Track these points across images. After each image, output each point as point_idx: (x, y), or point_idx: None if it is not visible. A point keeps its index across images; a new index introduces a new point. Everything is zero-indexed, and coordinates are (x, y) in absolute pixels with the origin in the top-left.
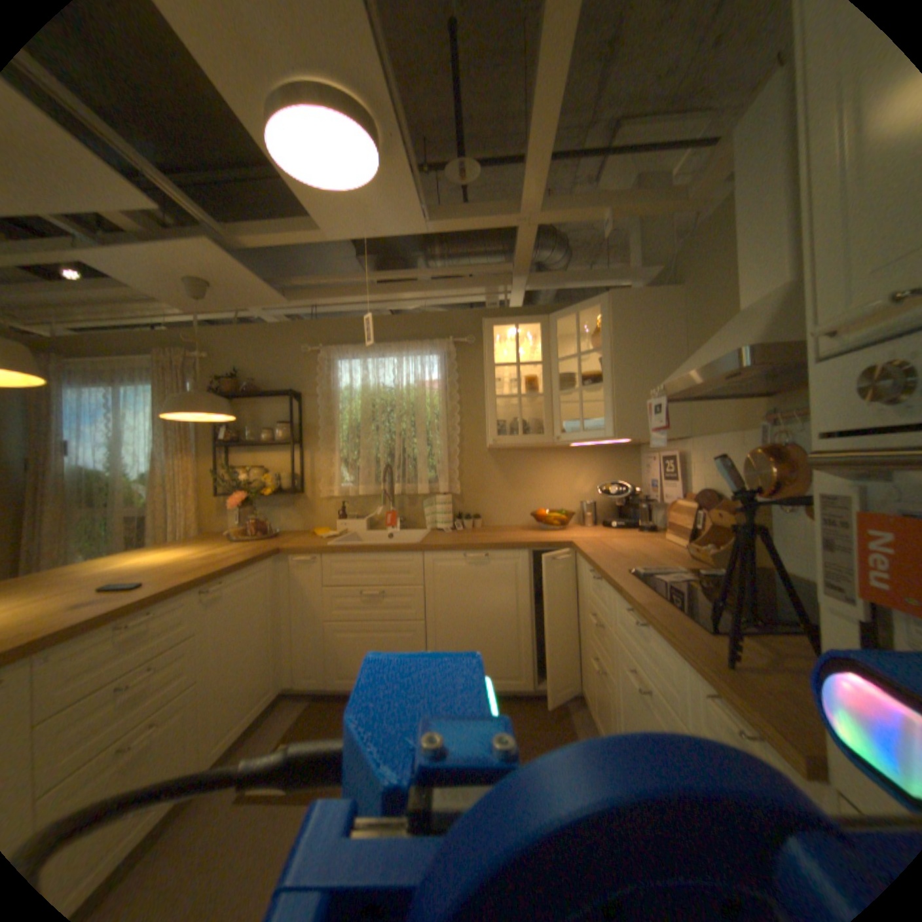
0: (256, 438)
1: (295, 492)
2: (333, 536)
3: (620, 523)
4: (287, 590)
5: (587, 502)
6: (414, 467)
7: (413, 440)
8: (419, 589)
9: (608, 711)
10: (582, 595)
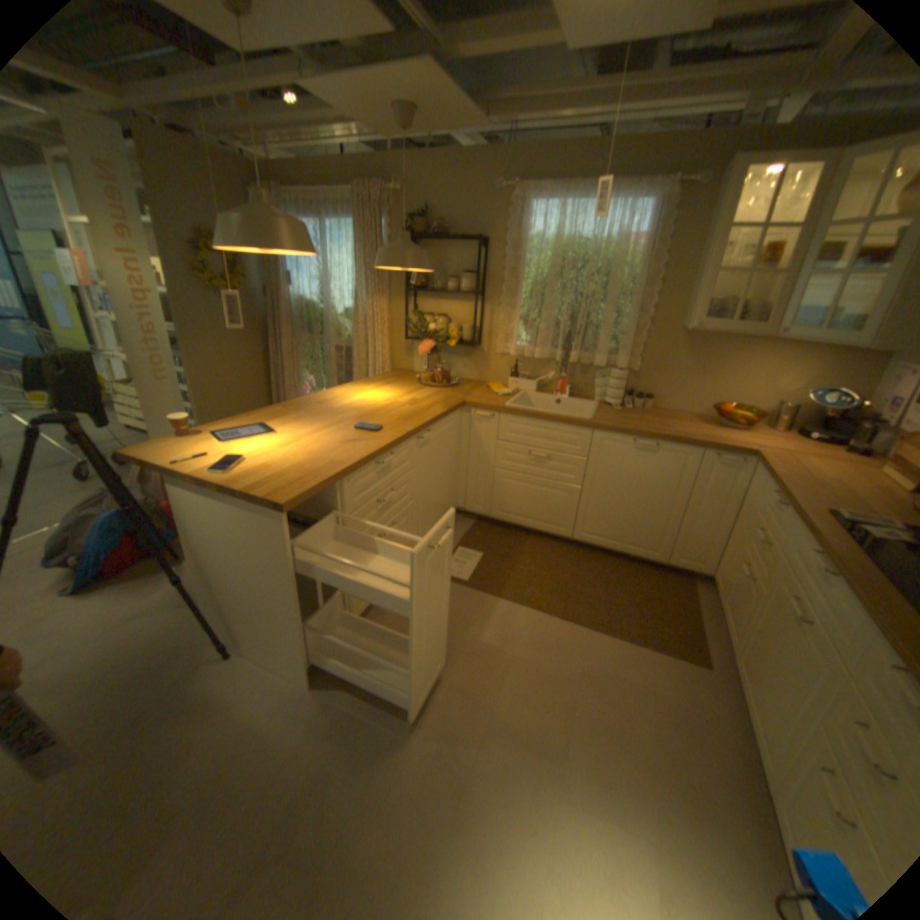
0: (441, 286)
1: (472, 345)
2: (506, 395)
3: (825, 436)
4: (467, 437)
5: (788, 403)
6: (594, 336)
7: (600, 305)
8: (583, 461)
9: (747, 608)
10: (751, 504)
